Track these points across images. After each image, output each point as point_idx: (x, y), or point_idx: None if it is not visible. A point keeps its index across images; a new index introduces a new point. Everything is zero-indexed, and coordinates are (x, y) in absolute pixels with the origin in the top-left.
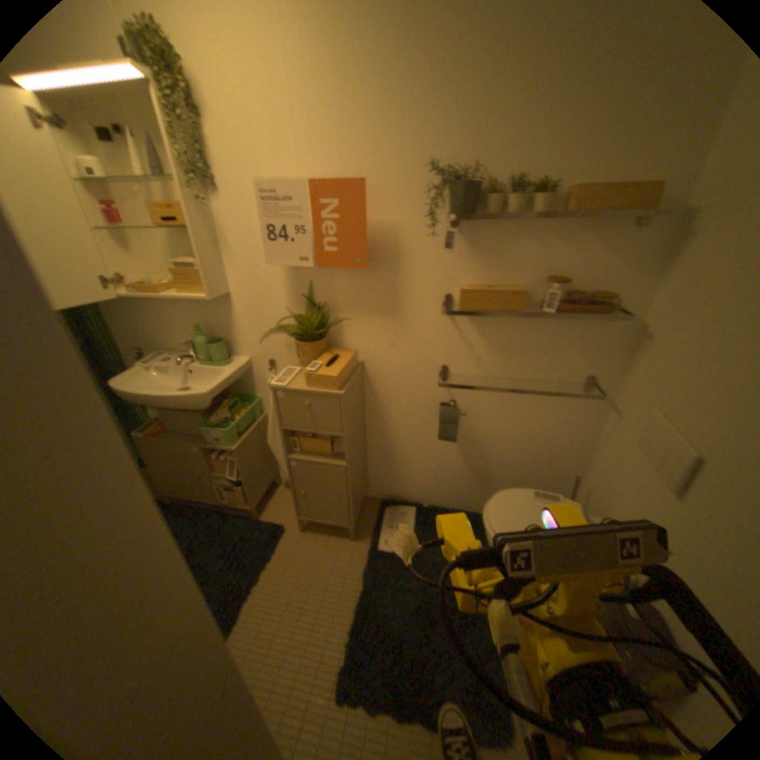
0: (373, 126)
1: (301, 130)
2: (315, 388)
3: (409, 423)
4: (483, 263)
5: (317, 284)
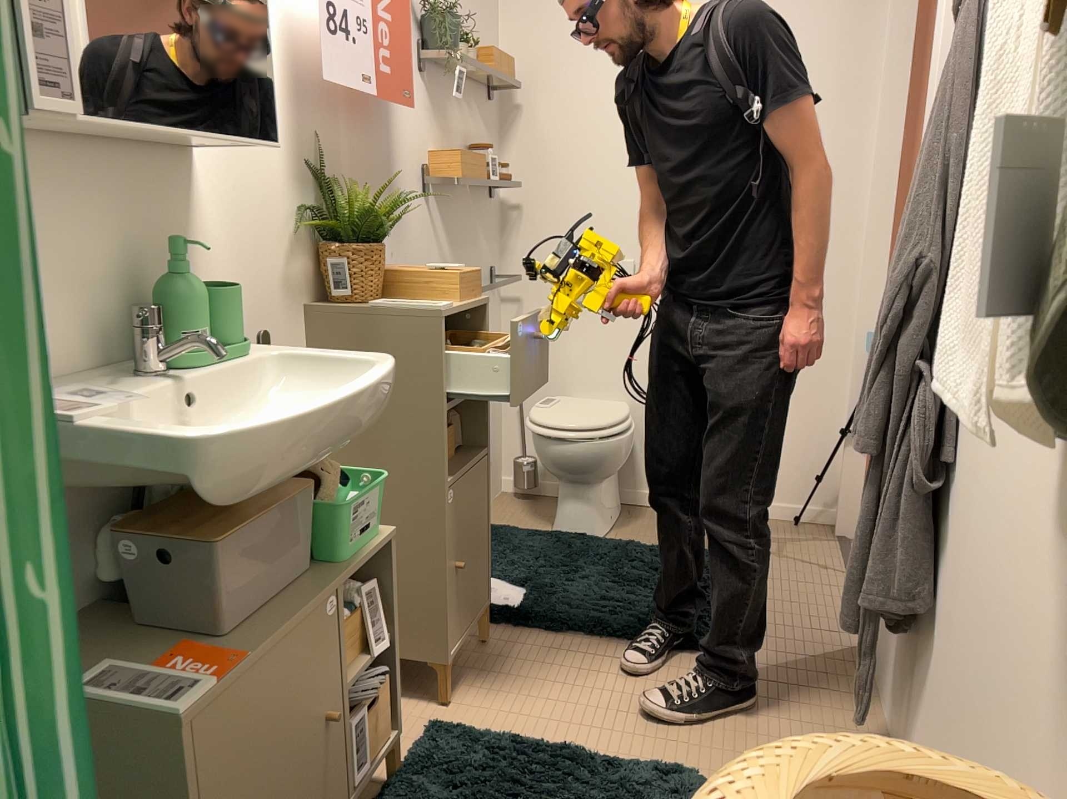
0: None
1: None
2: (469, 298)
3: None
4: (439, 127)
5: (325, 142)
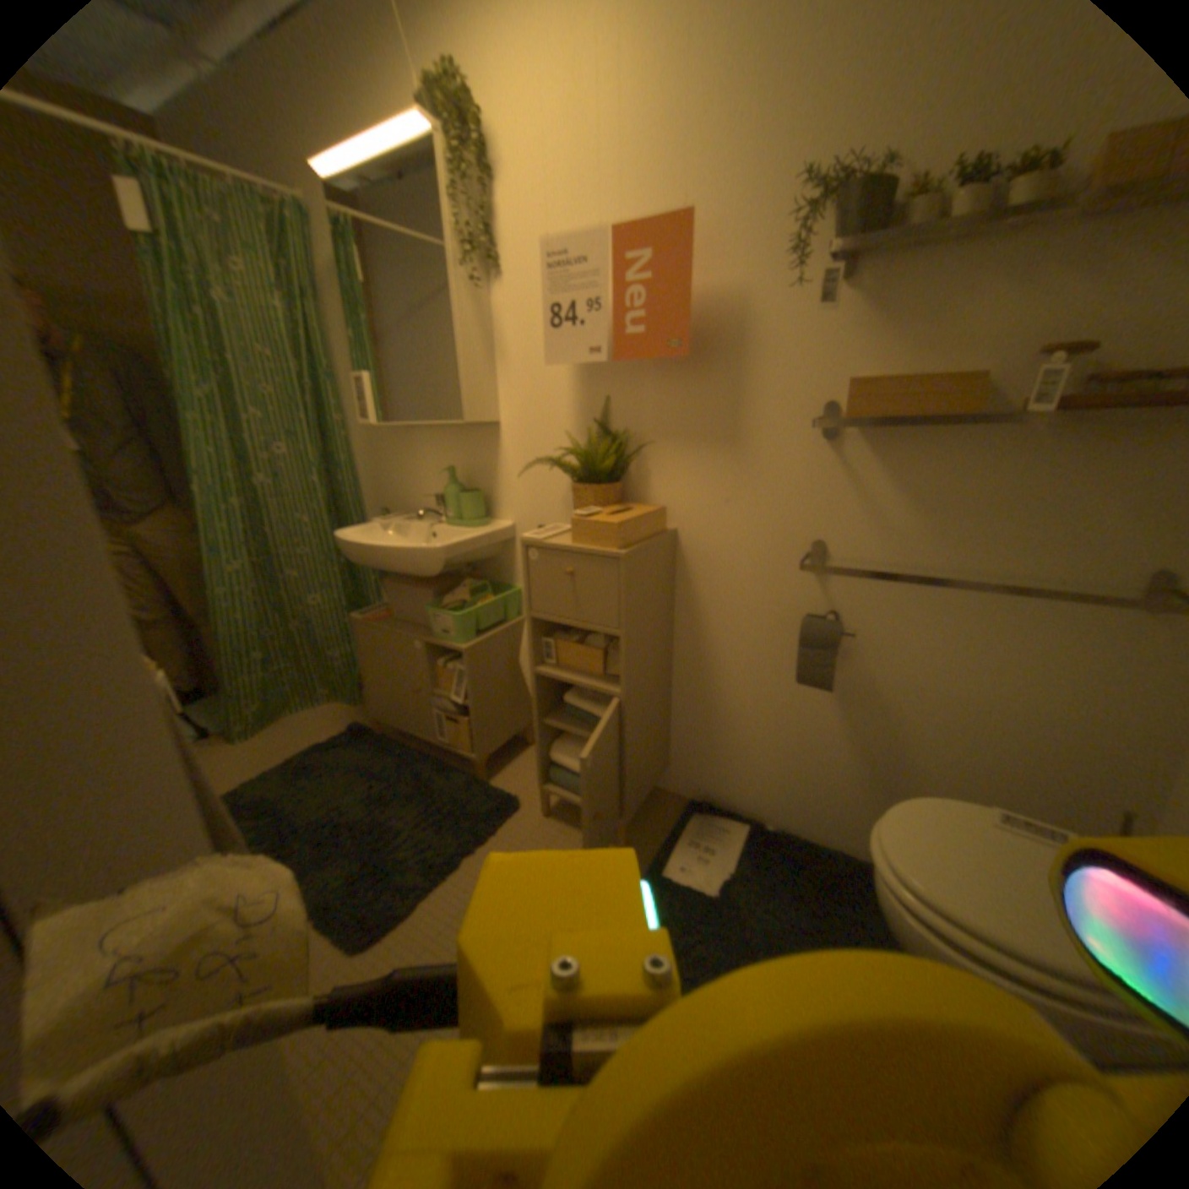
0: (719, 132)
1: (614, 164)
2: (583, 544)
3: (750, 653)
4: (905, 334)
5: (616, 398)
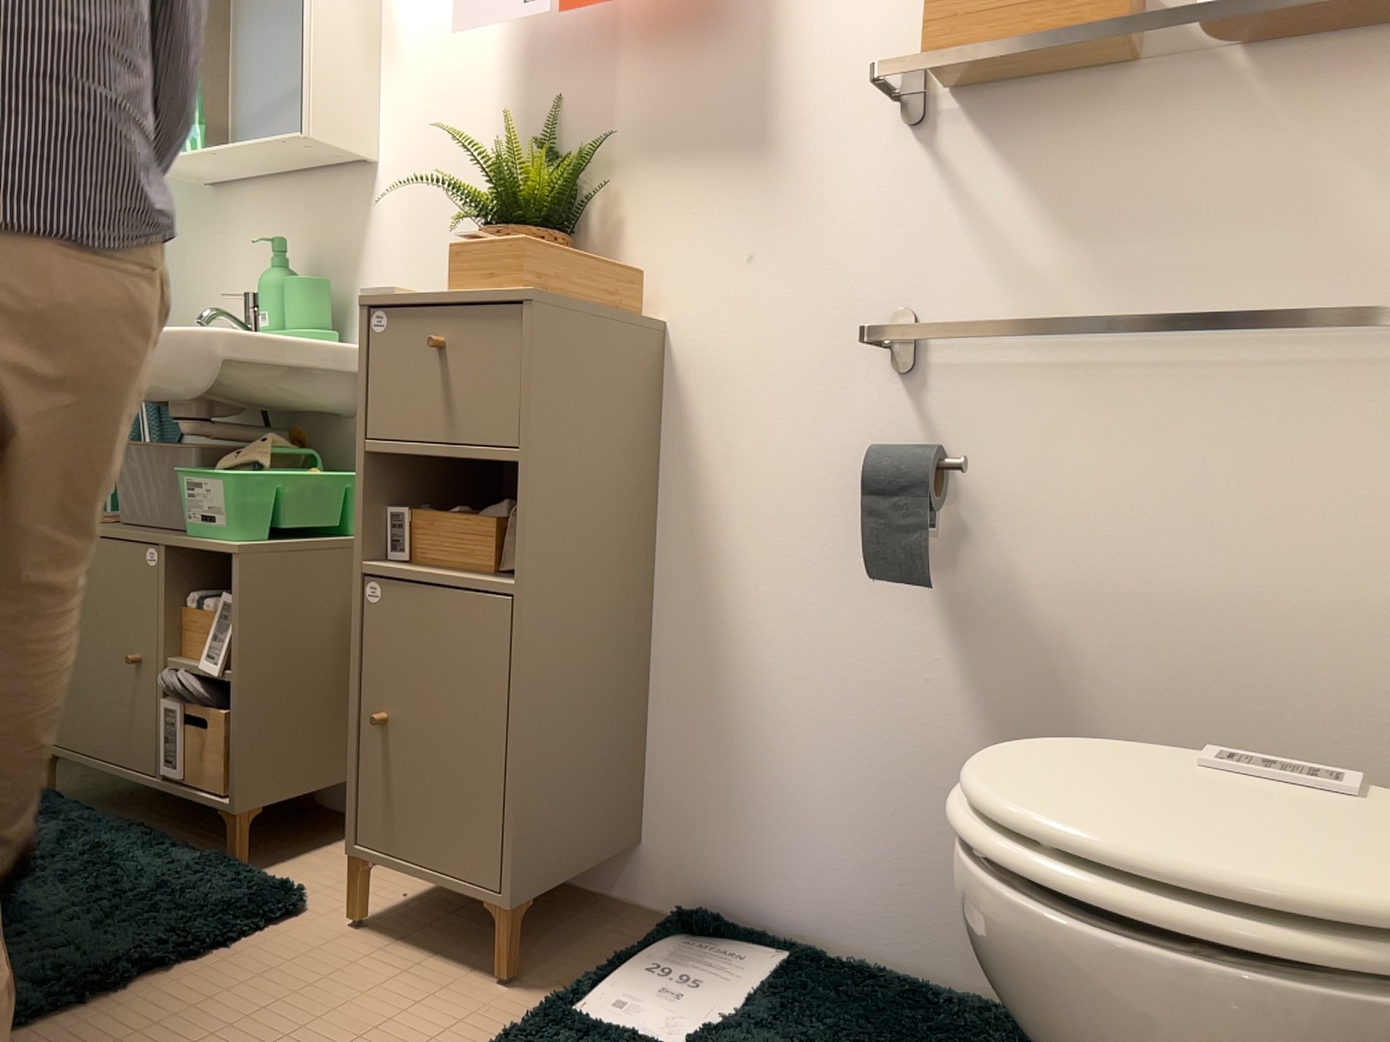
0: None
1: None
2: (470, 292)
3: (791, 551)
4: None
5: (575, 108)
